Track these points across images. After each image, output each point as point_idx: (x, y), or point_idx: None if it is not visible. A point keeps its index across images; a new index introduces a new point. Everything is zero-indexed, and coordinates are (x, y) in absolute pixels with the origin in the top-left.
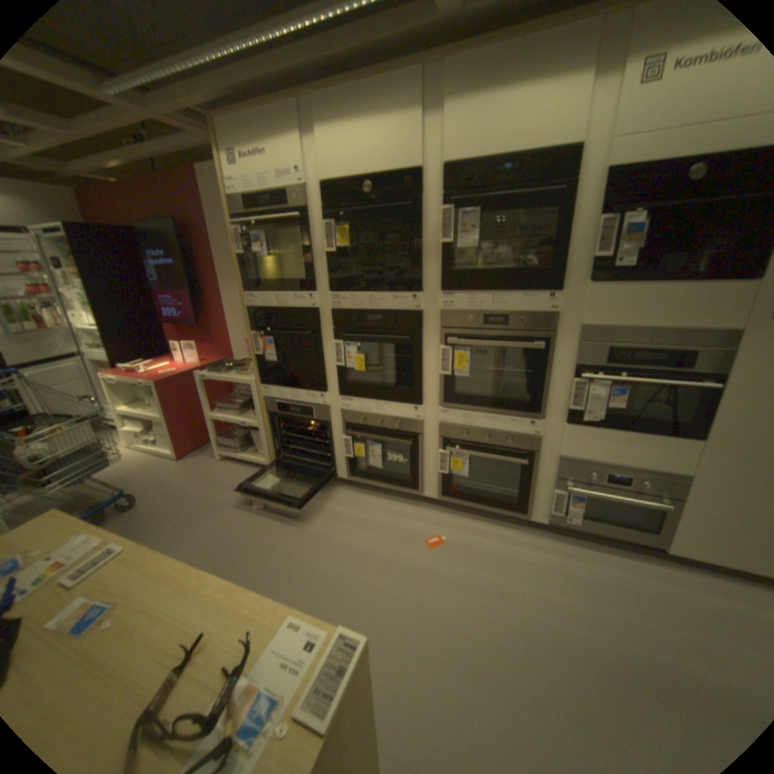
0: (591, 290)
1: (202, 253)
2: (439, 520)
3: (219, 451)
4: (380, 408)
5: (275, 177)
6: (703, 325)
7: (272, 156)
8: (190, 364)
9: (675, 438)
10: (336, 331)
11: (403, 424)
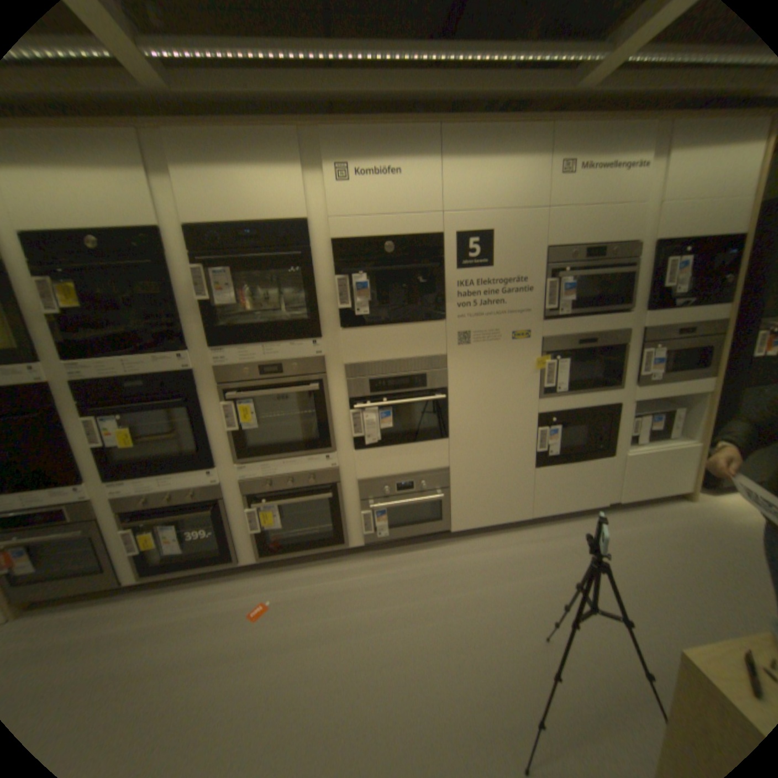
0: (343, 336)
1: None
2: (260, 586)
3: None
4: (163, 484)
5: None
6: (422, 355)
7: None
8: None
9: (429, 441)
10: (80, 407)
11: (196, 495)
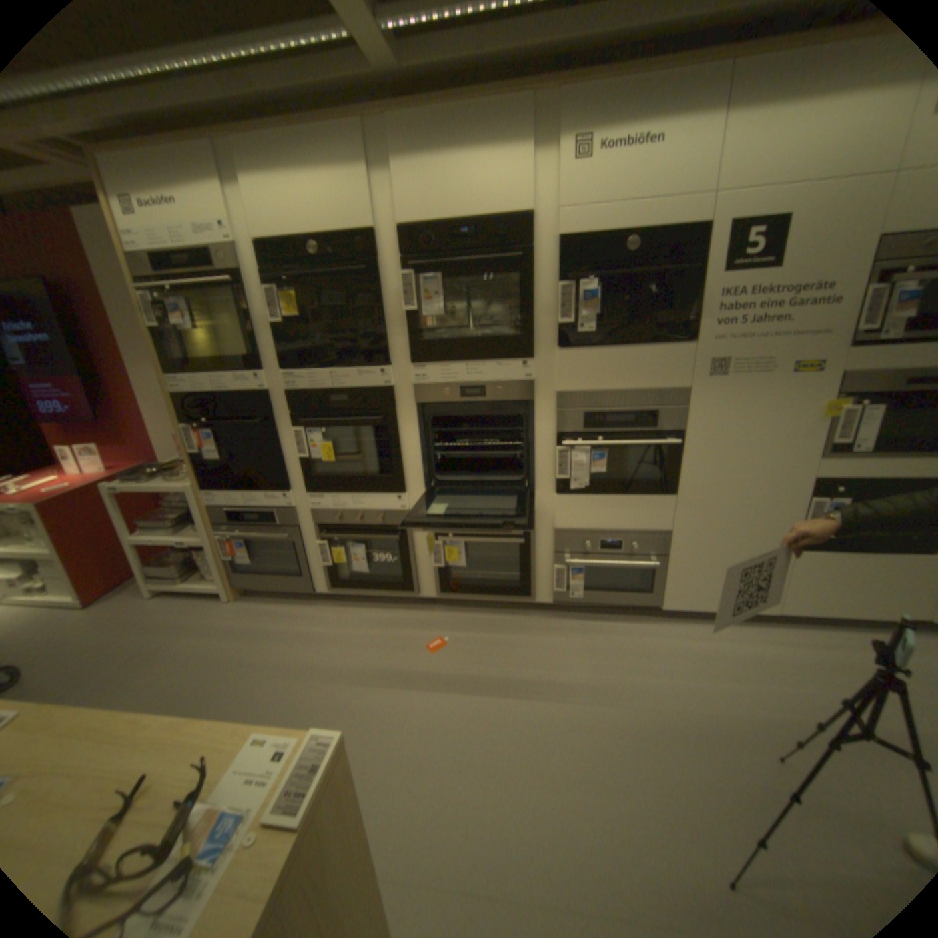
0: (560, 358)
1: (97, 326)
2: (440, 621)
3: (149, 587)
4: (359, 503)
5: (194, 233)
6: (658, 386)
7: (188, 209)
8: (92, 476)
9: (651, 496)
10: (294, 417)
11: (387, 518)
